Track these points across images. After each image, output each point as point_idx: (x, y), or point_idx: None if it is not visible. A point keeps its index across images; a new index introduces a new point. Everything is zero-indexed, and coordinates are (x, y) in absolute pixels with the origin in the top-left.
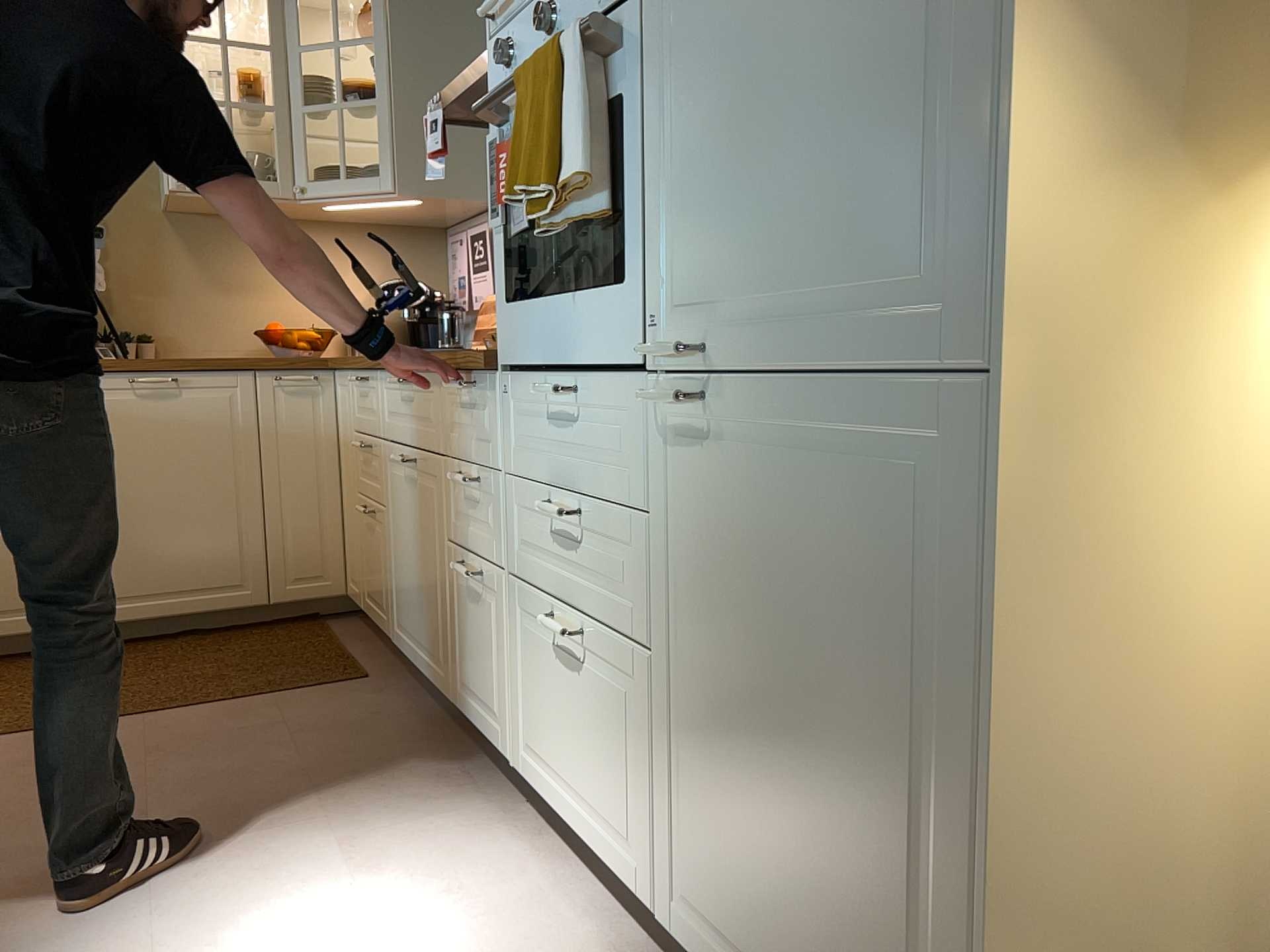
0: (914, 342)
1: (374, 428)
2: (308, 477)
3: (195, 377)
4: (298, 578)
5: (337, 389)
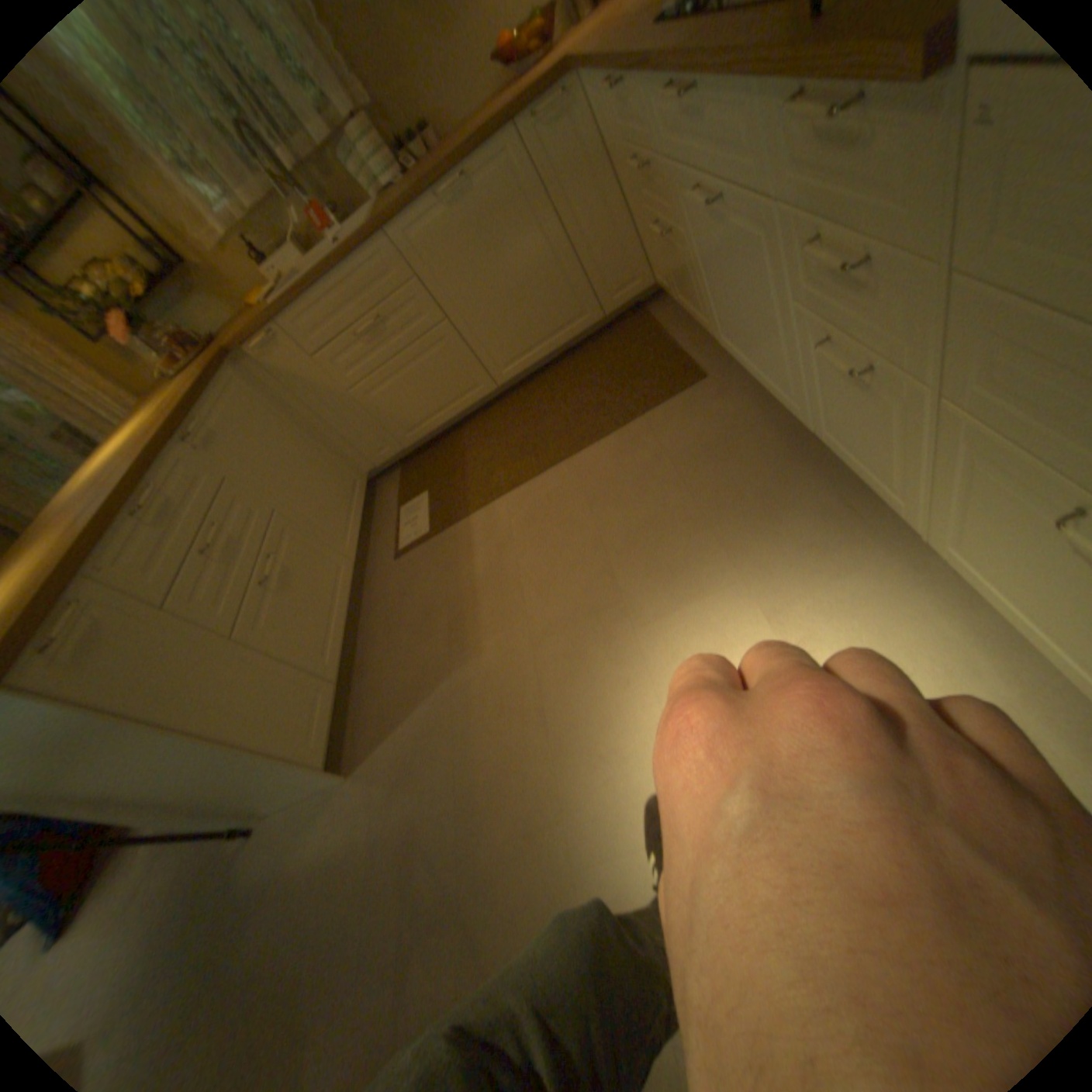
0: None
1: (648, 140)
2: (594, 198)
3: (473, 157)
4: (618, 287)
5: (586, 88)
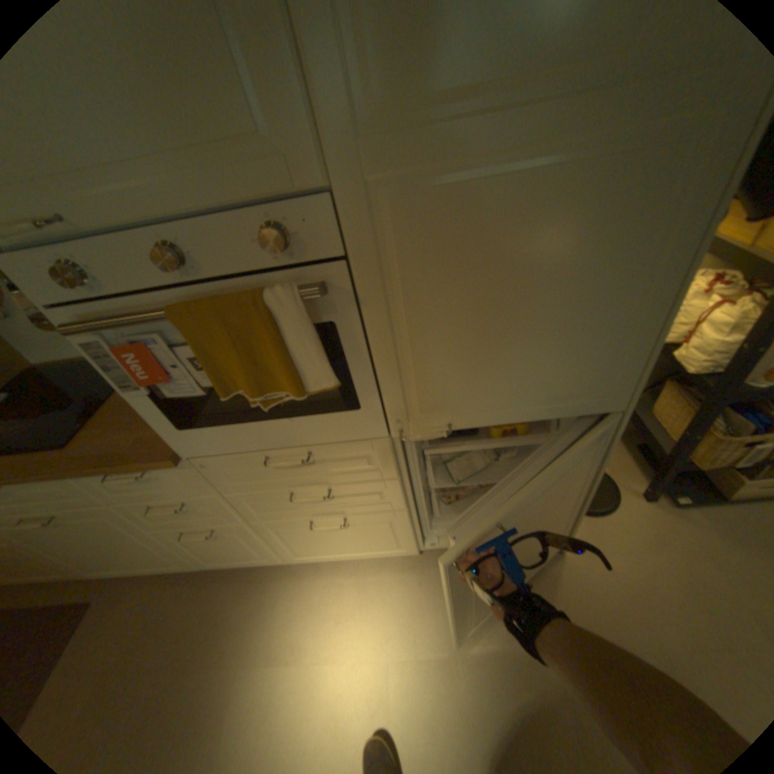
0: (579, 409)
1: None
2: None
3: None
4: None
5: None
